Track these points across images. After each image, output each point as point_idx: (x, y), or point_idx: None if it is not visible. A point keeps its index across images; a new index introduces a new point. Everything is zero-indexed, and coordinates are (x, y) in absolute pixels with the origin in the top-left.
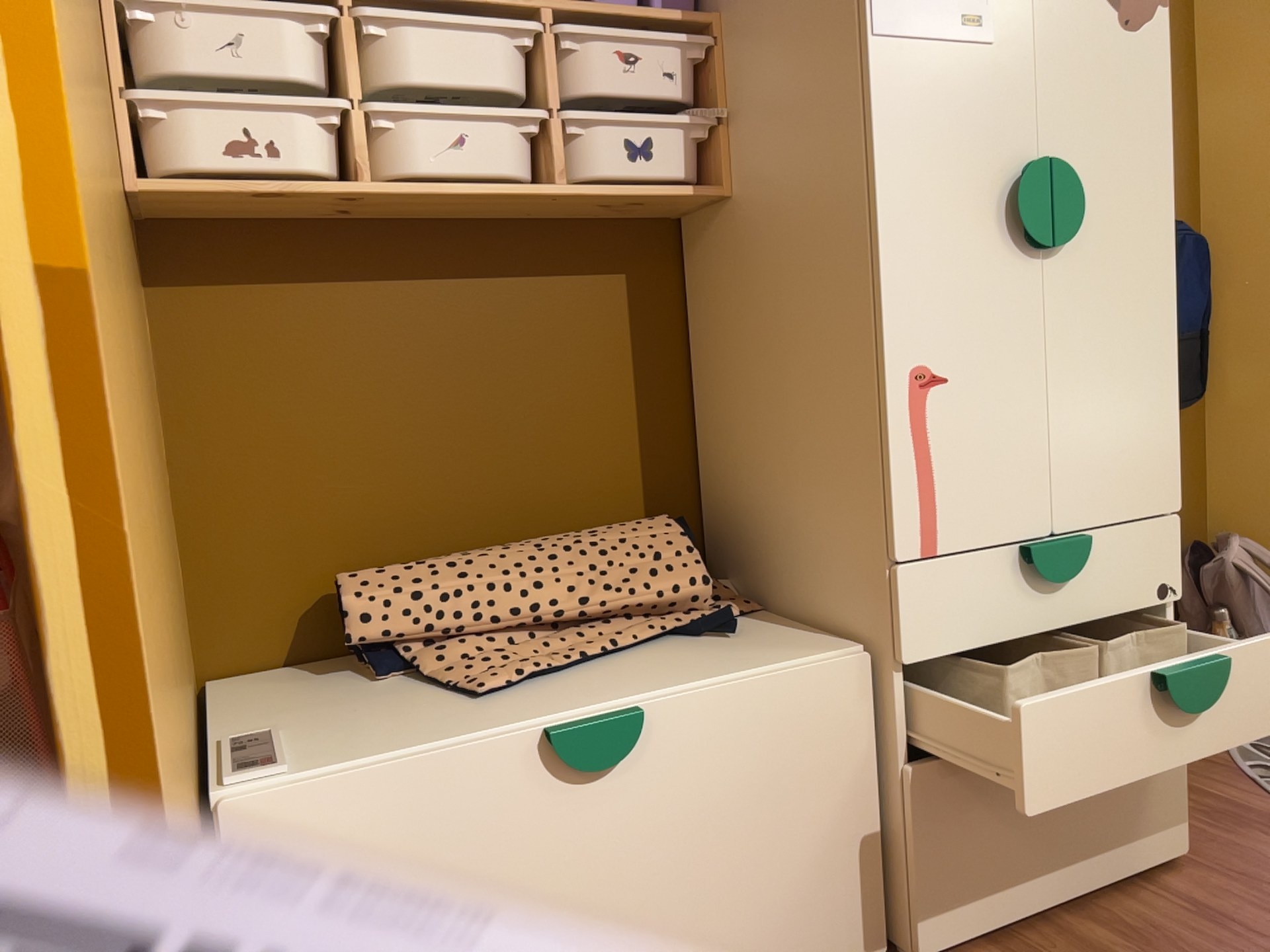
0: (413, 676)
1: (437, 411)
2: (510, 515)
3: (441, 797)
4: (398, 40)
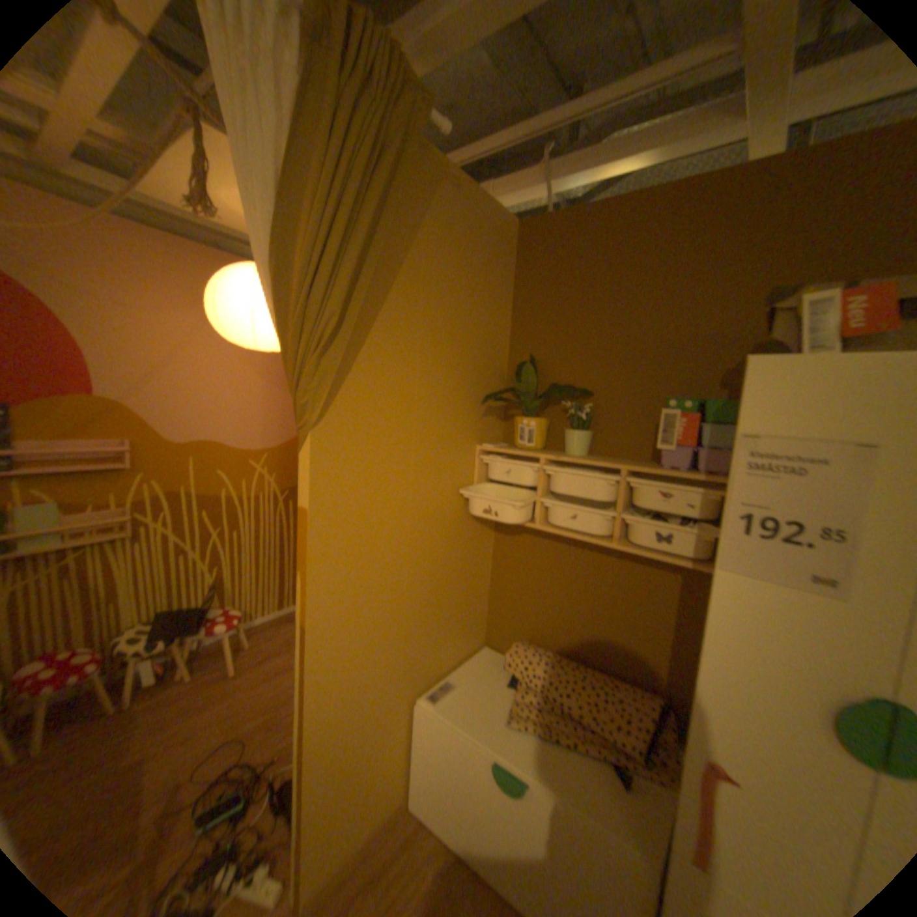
0: (514, 695)
1: (574, 599)
2: (595, 653)
3: (463, 751)
4: (558, 475)
